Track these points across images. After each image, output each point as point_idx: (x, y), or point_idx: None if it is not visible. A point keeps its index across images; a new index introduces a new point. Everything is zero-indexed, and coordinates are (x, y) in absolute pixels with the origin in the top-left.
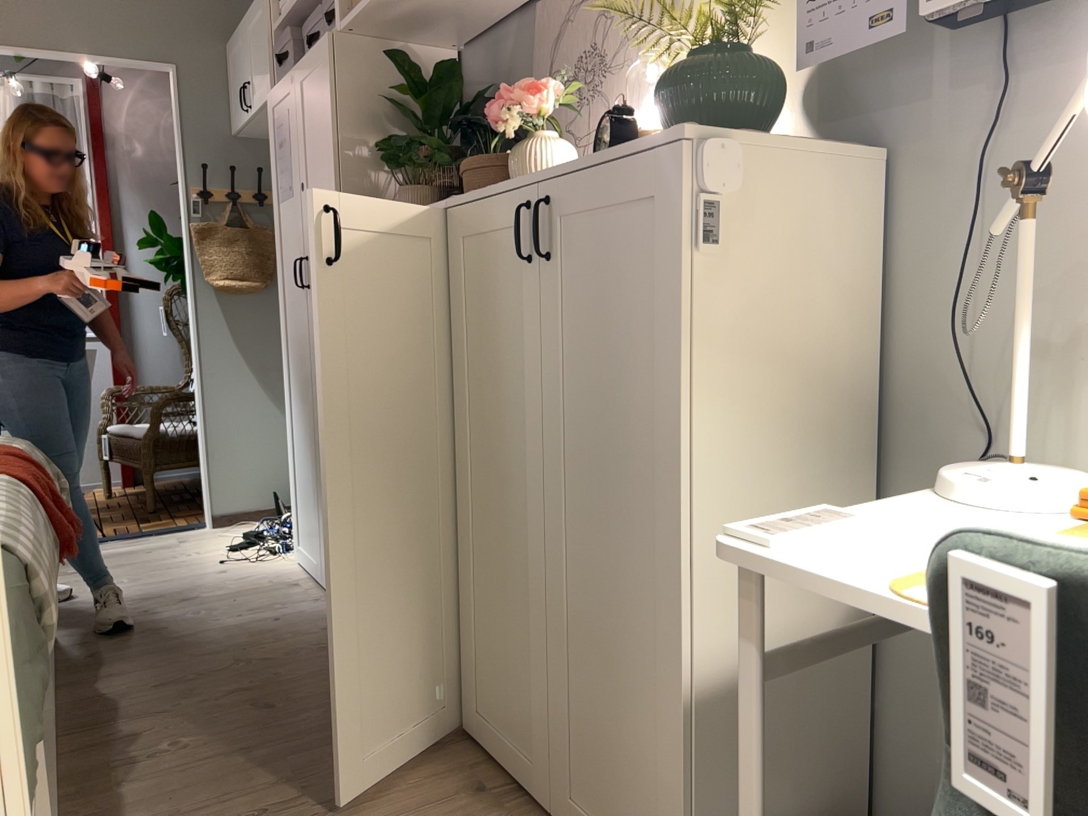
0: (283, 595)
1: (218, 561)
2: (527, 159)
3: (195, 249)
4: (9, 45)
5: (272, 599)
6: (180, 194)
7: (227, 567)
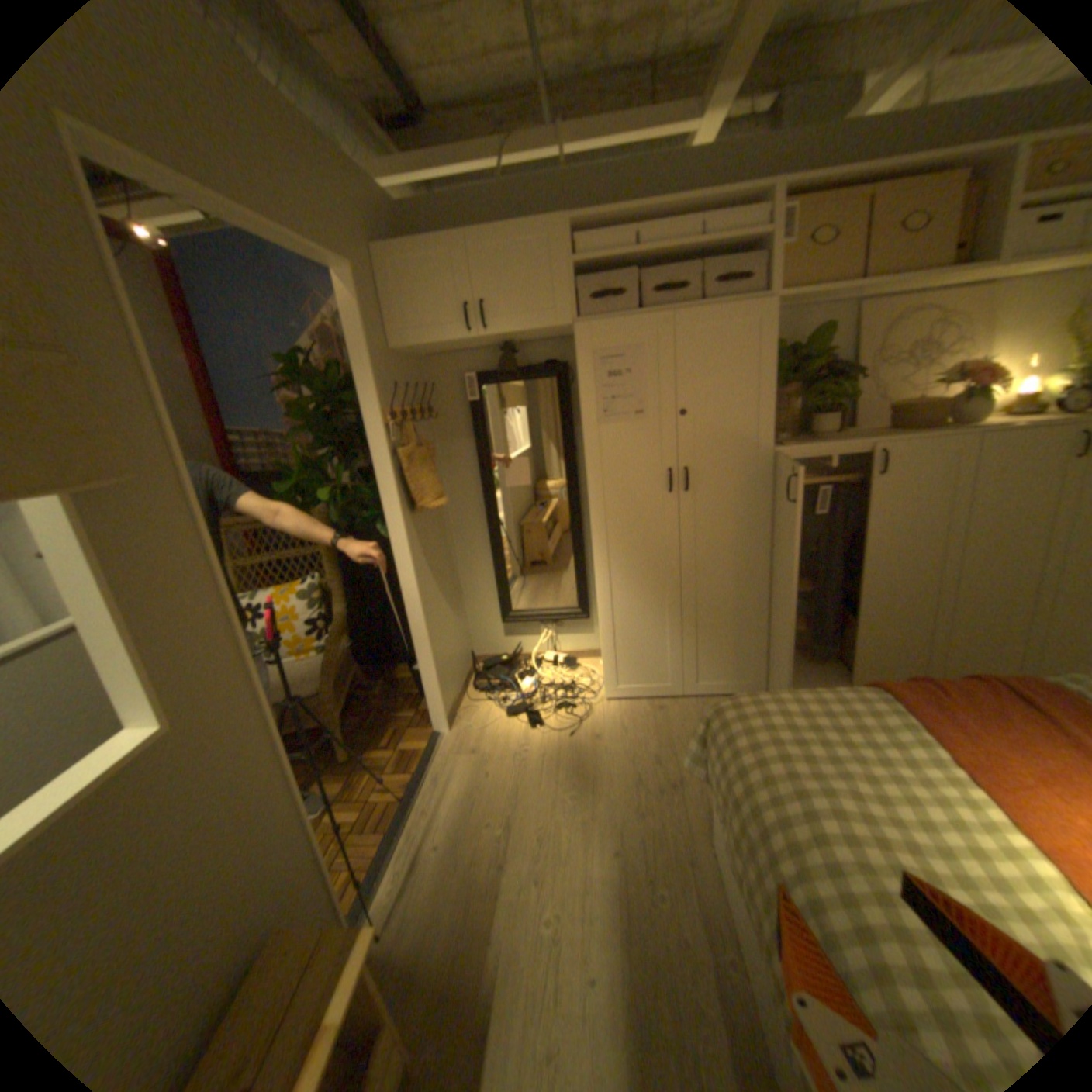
0: (680, 716)
1: (562, 737)
2: (991, 406)
3: (396, 476)
4: (227, 203)
5: (687, 722)
6: (364, 419)
7: (585, 735)
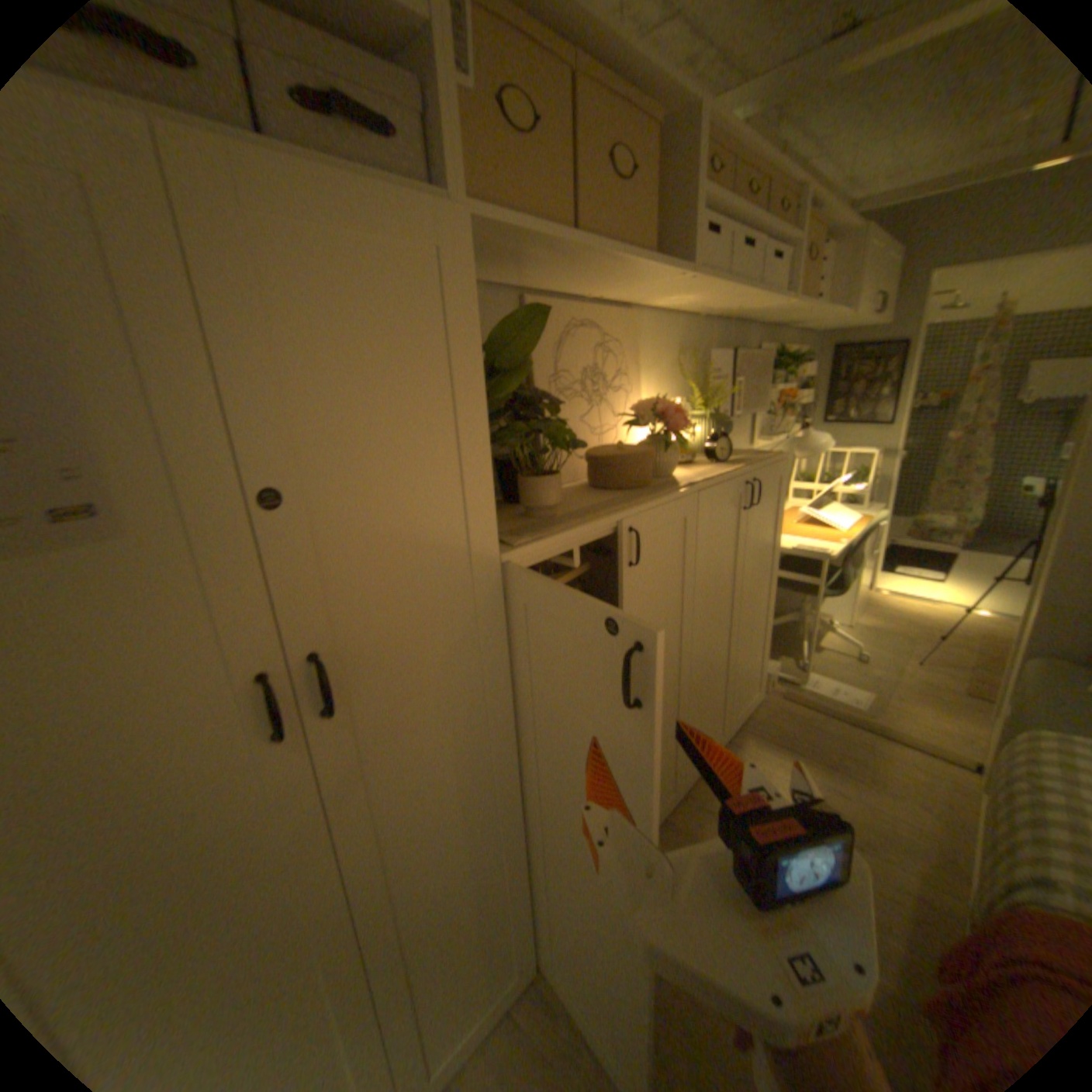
0: None
1: None
2: (679, 453)
3: None
4: None
5: None
6: None
7: None
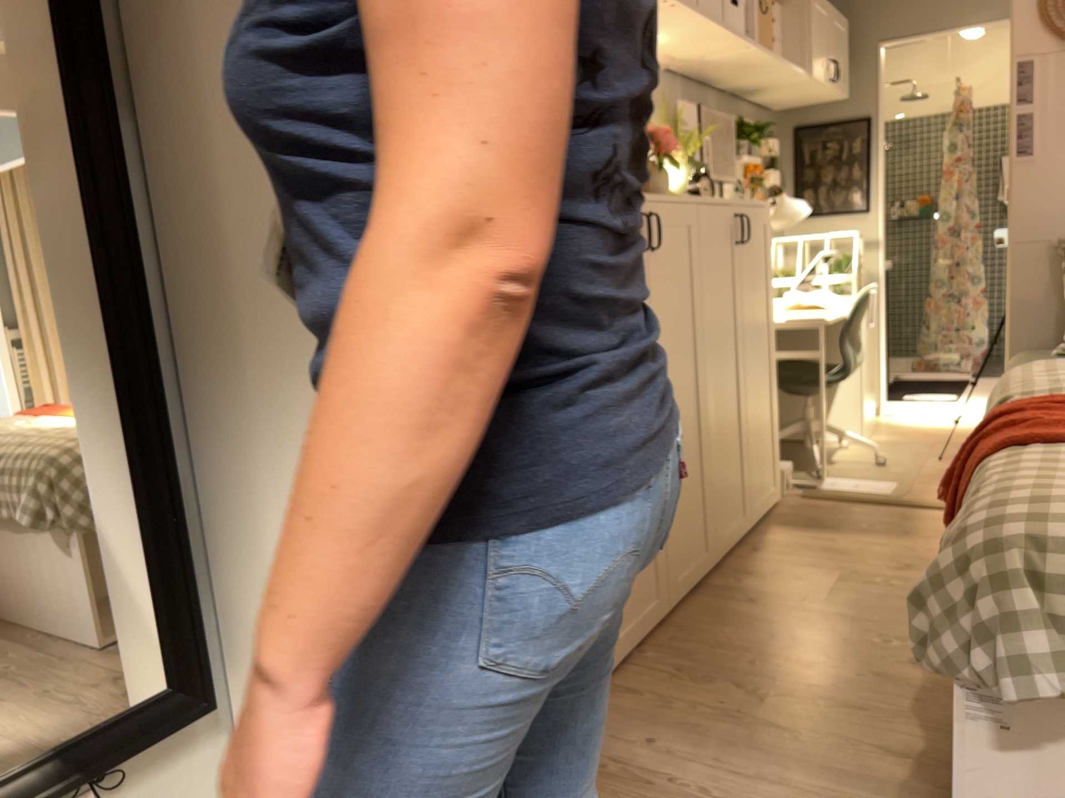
0: None
1: None
2: (665, 177)
3: None
4: None
5: None
6: None
7: None
